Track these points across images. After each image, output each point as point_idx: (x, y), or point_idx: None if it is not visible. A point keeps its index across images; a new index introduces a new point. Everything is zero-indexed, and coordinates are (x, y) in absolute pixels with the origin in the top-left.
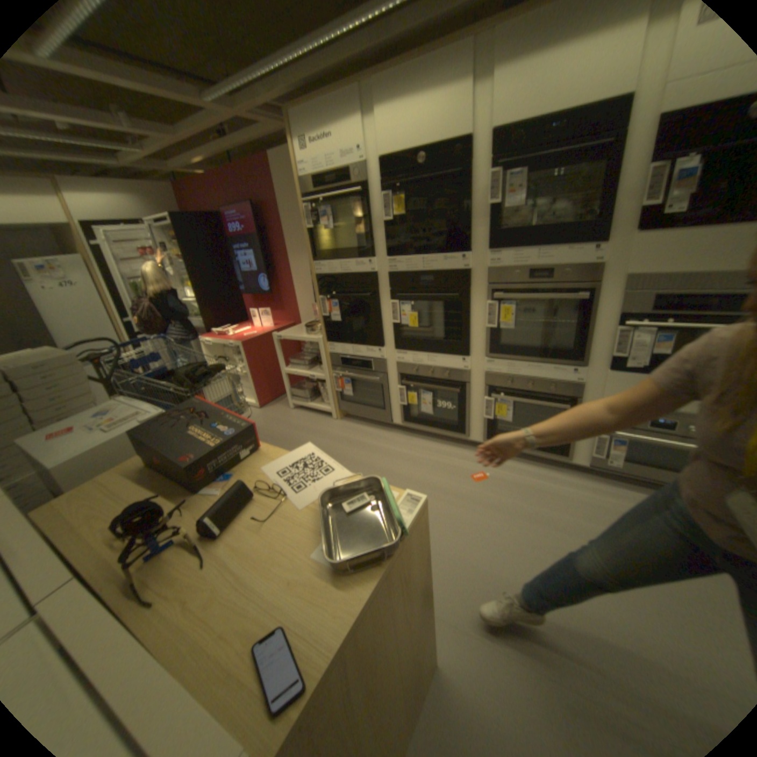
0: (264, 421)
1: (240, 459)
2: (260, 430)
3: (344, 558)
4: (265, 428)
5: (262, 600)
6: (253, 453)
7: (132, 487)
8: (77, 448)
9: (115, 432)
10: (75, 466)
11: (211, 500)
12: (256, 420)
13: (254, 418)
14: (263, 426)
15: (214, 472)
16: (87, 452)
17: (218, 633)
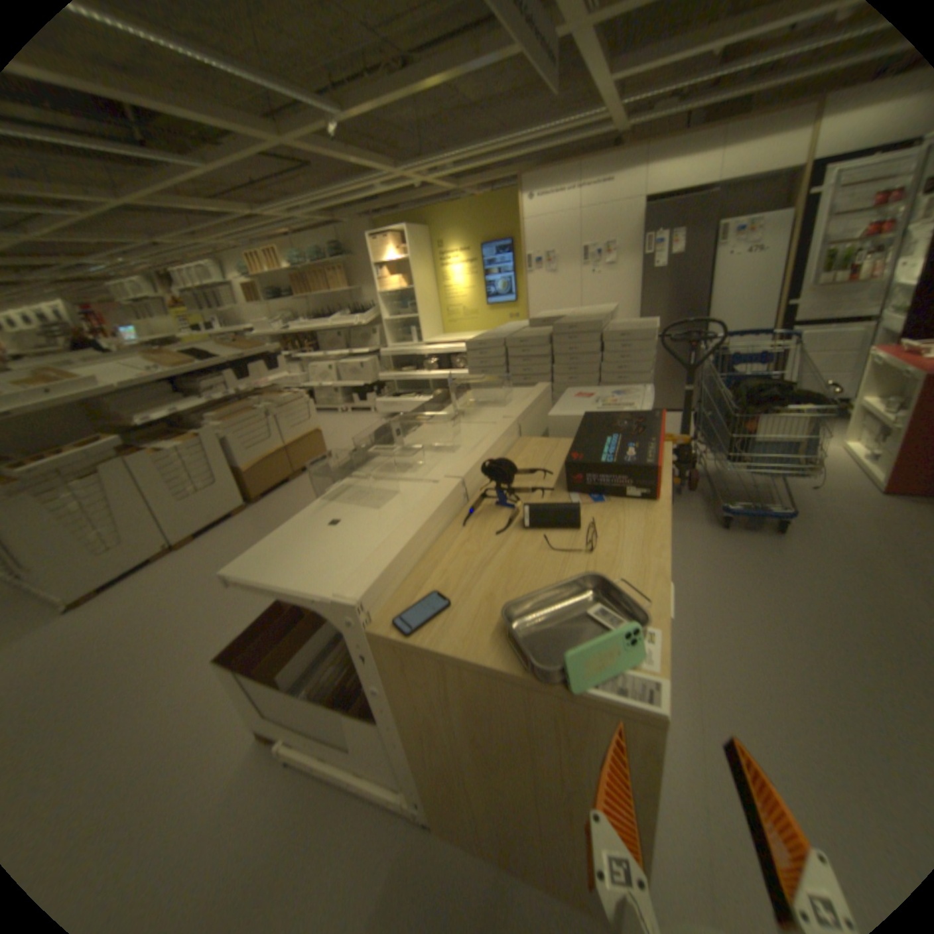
0: (866, 514)
1: (632, 496)
2: (842, 521)
3: (529, 631)
4: (853, 523)
5: (476, 583)
6: (648, 500)
7: (562, 459)
8: (574, 410)
9: (602, 411)
10: (562, 423)
11: (567, 505)
12: (856, 505)
13: (857, 501)
14: (854, 519)
15: (603, 489)
16: (573, 416)
17: (449, 569)
